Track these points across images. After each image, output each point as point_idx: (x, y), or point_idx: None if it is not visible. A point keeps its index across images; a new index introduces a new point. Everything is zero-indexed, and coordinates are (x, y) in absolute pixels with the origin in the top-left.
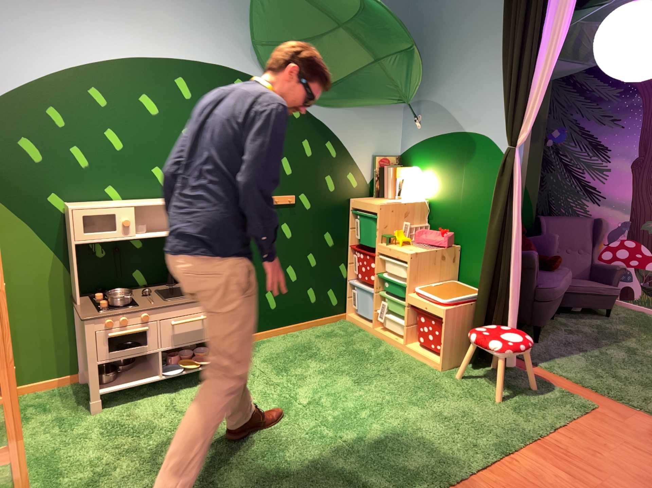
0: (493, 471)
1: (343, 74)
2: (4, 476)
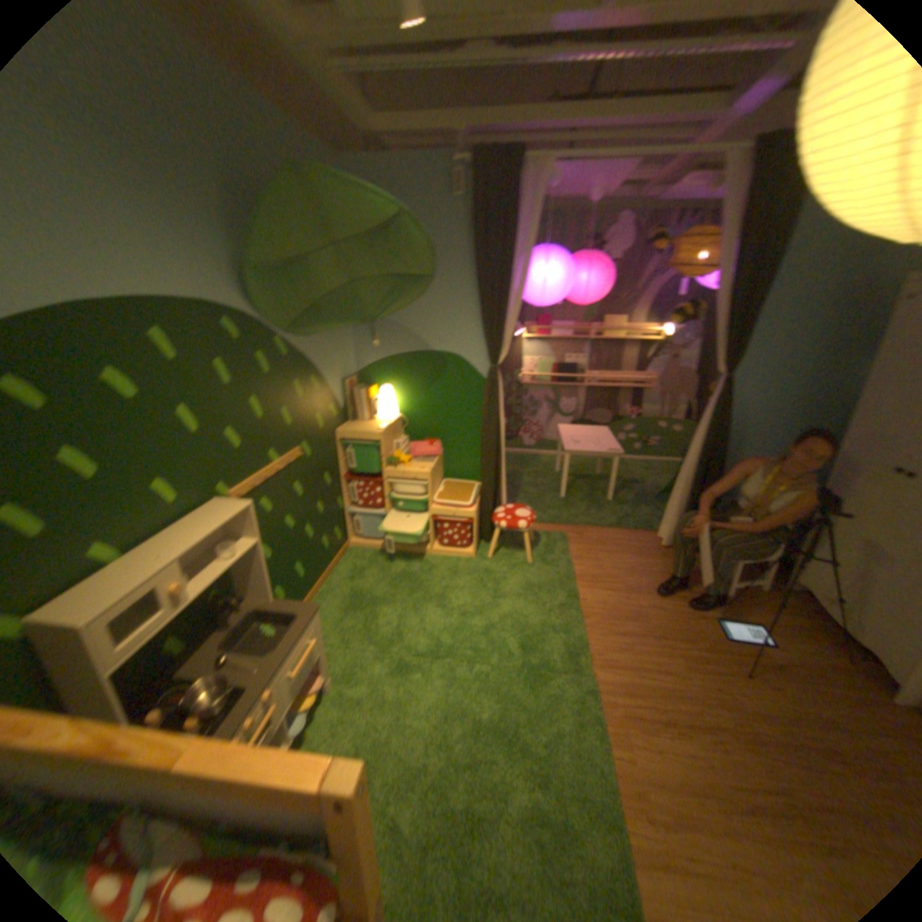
0: (585, 617)
1: (316, 299)
2: None
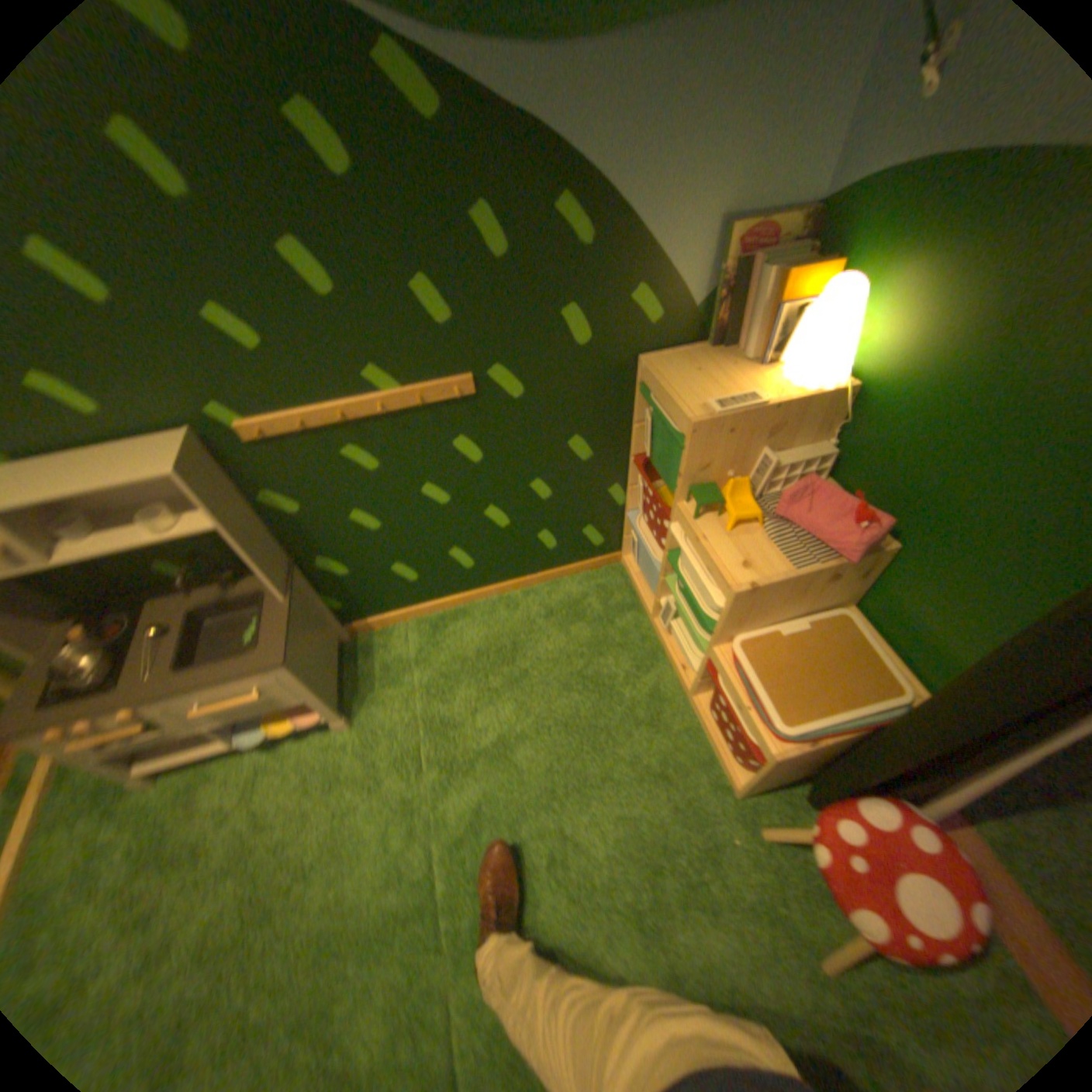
0: None
1: None
2: None
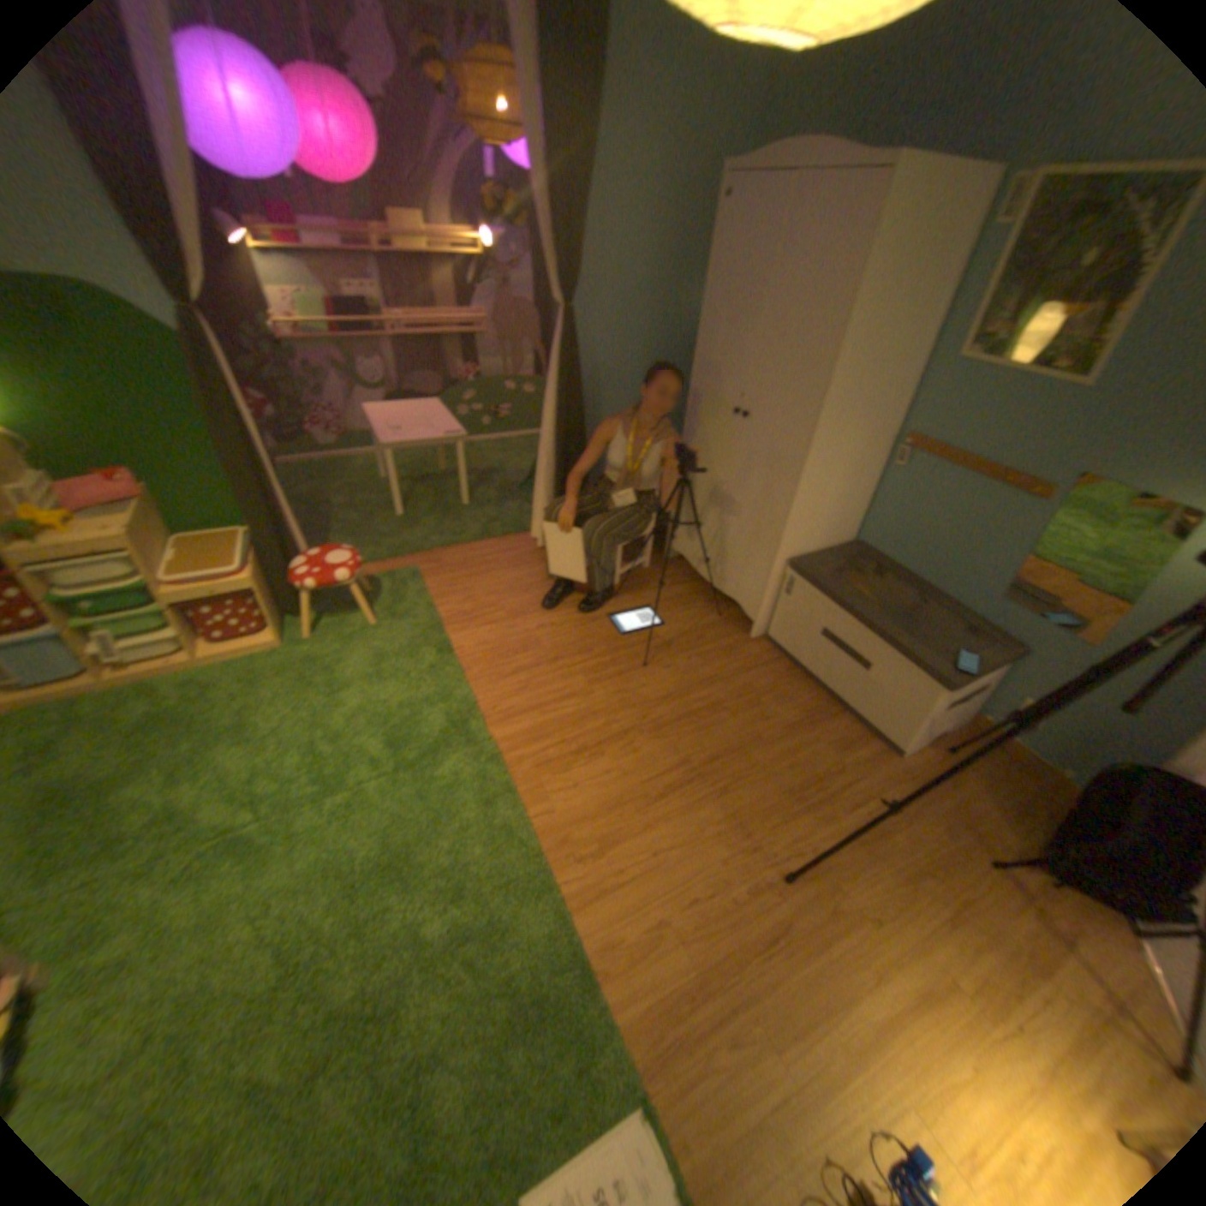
0: (466, 668)
1: None
2: None
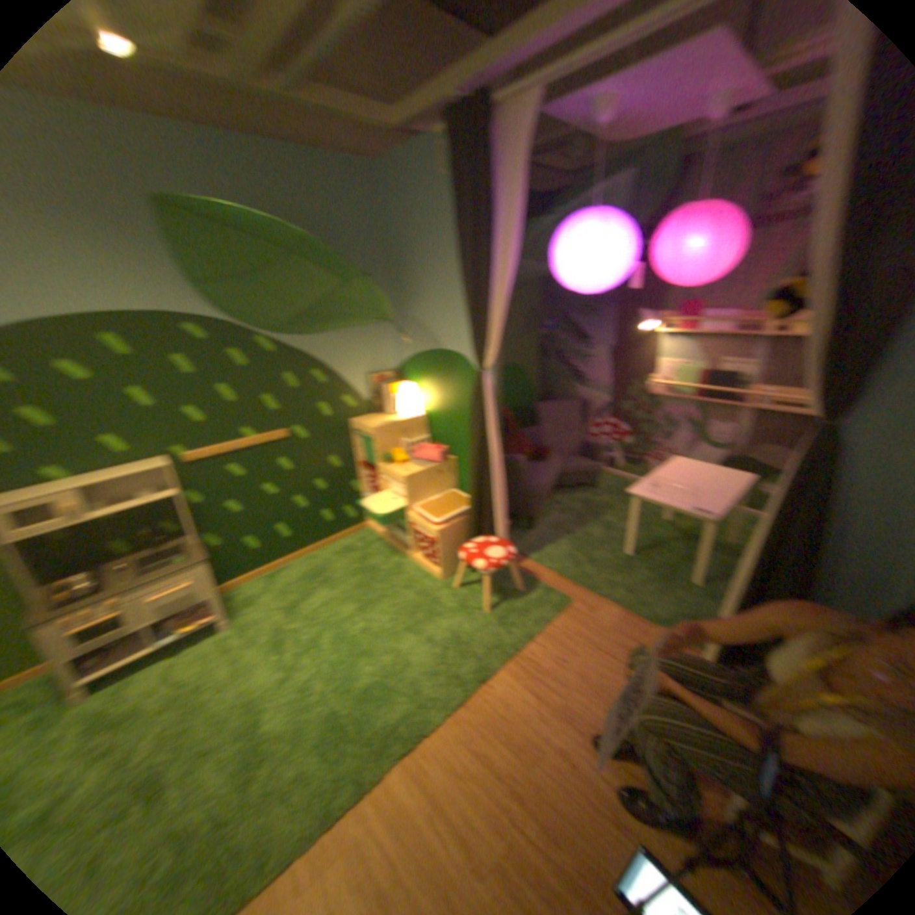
0: (466, 708)
1: (312, 300)
2: None
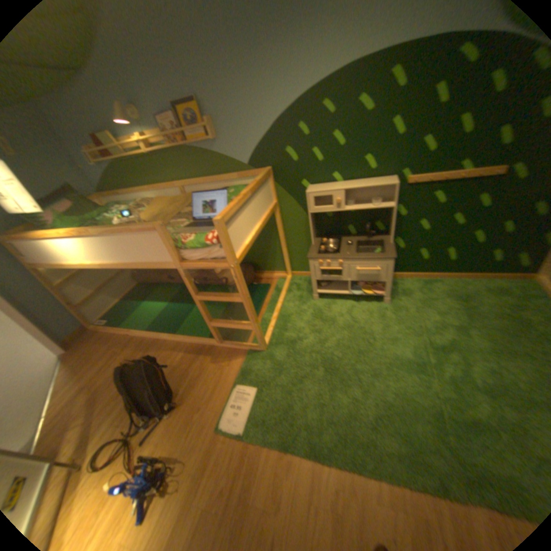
0: None
1: None
2: (269, 319)
